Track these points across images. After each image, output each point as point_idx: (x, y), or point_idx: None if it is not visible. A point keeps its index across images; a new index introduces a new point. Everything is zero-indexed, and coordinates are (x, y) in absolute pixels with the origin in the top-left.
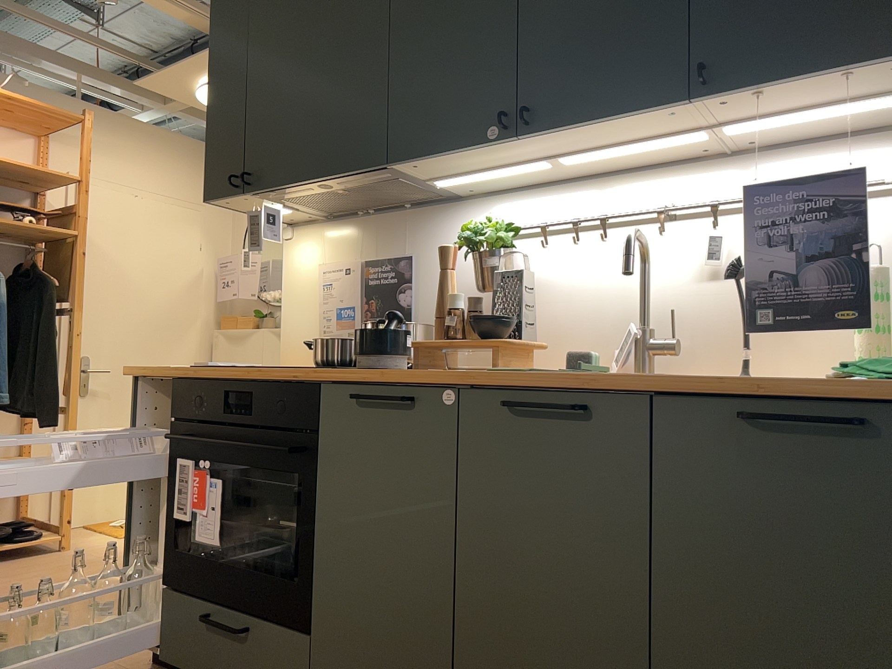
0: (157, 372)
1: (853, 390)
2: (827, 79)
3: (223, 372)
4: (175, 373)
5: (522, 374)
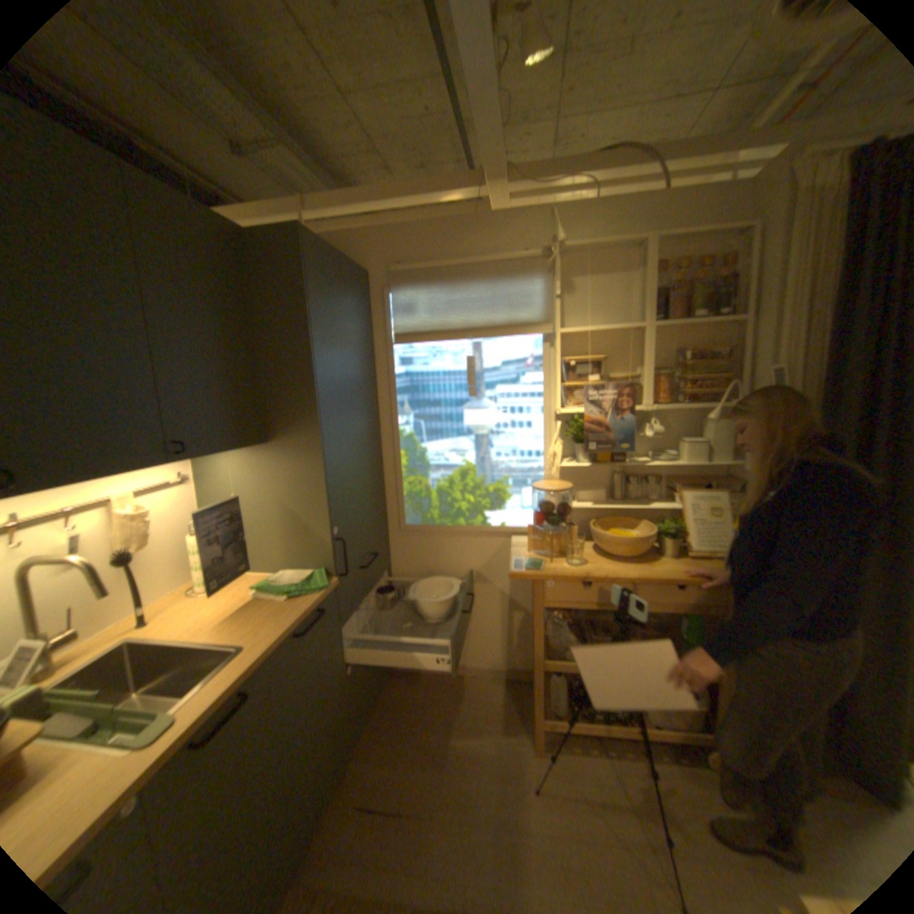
0: None
1: (312, 601)
2: (224, 451)
3: None
4: None
5: (185, 717)
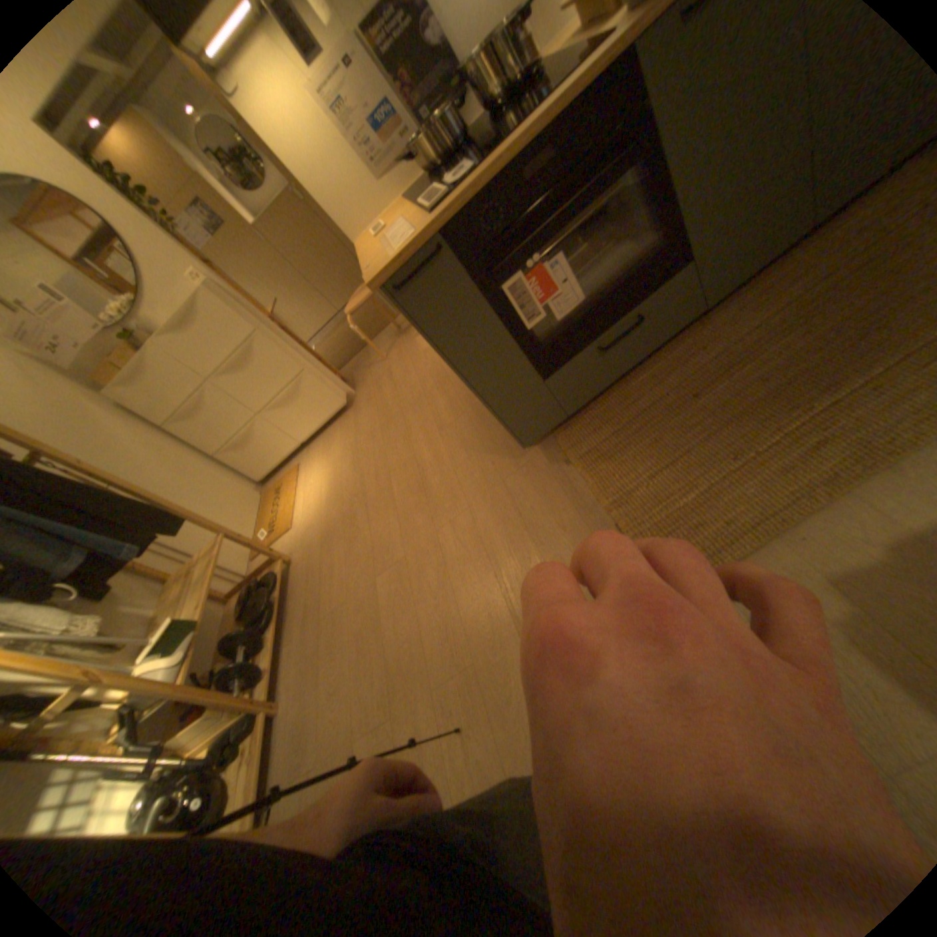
0: (418, 241)
1: None
2: None
3: (494, 161)
4: (433, 224)
5: None
